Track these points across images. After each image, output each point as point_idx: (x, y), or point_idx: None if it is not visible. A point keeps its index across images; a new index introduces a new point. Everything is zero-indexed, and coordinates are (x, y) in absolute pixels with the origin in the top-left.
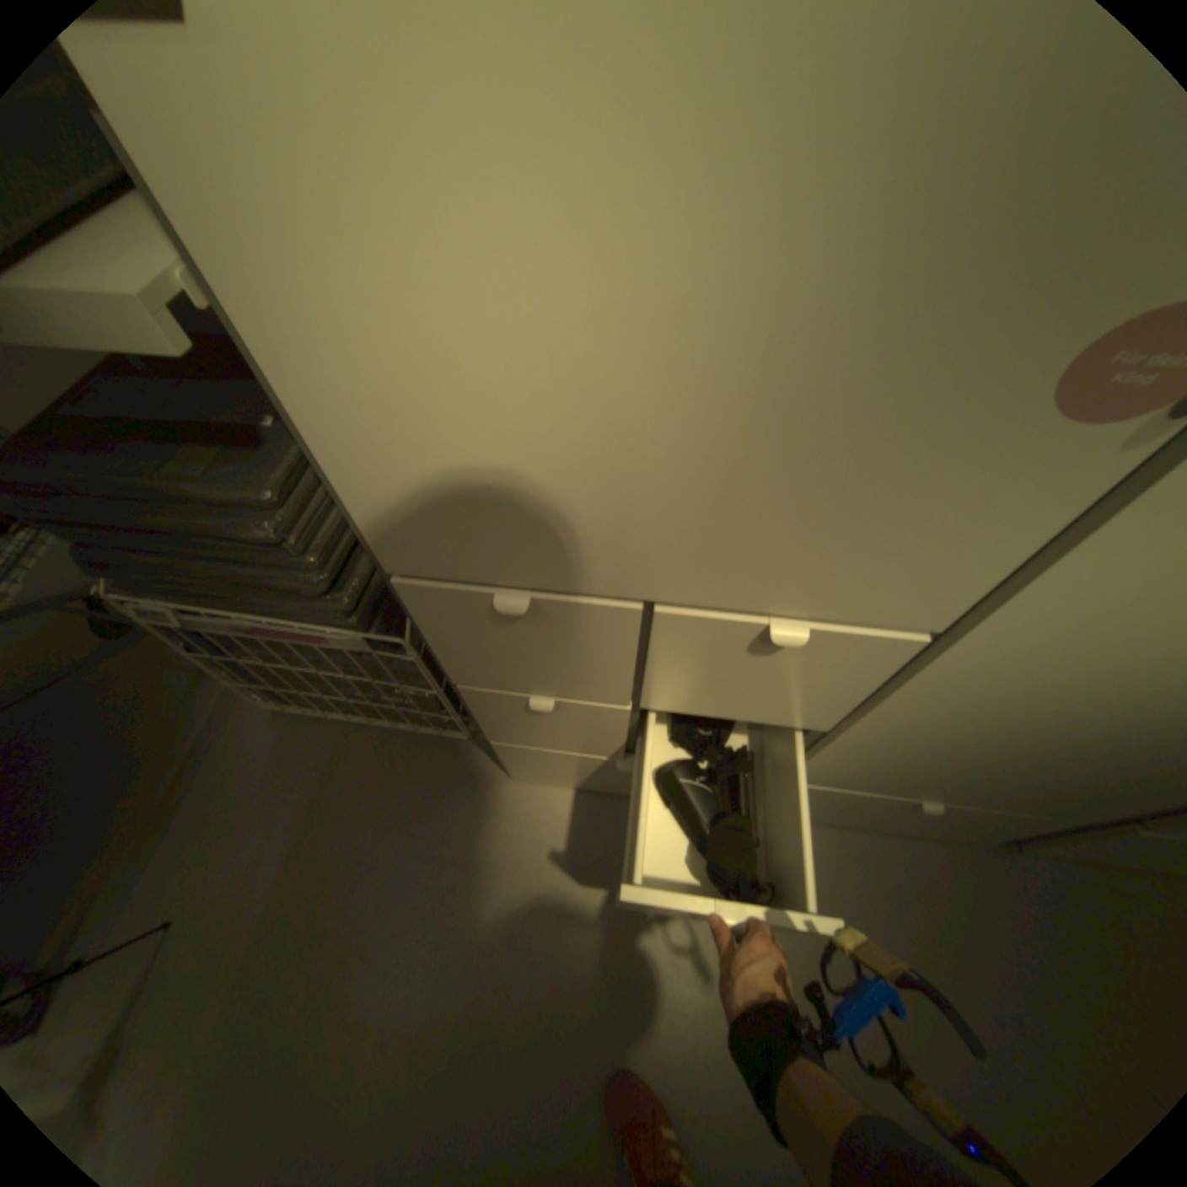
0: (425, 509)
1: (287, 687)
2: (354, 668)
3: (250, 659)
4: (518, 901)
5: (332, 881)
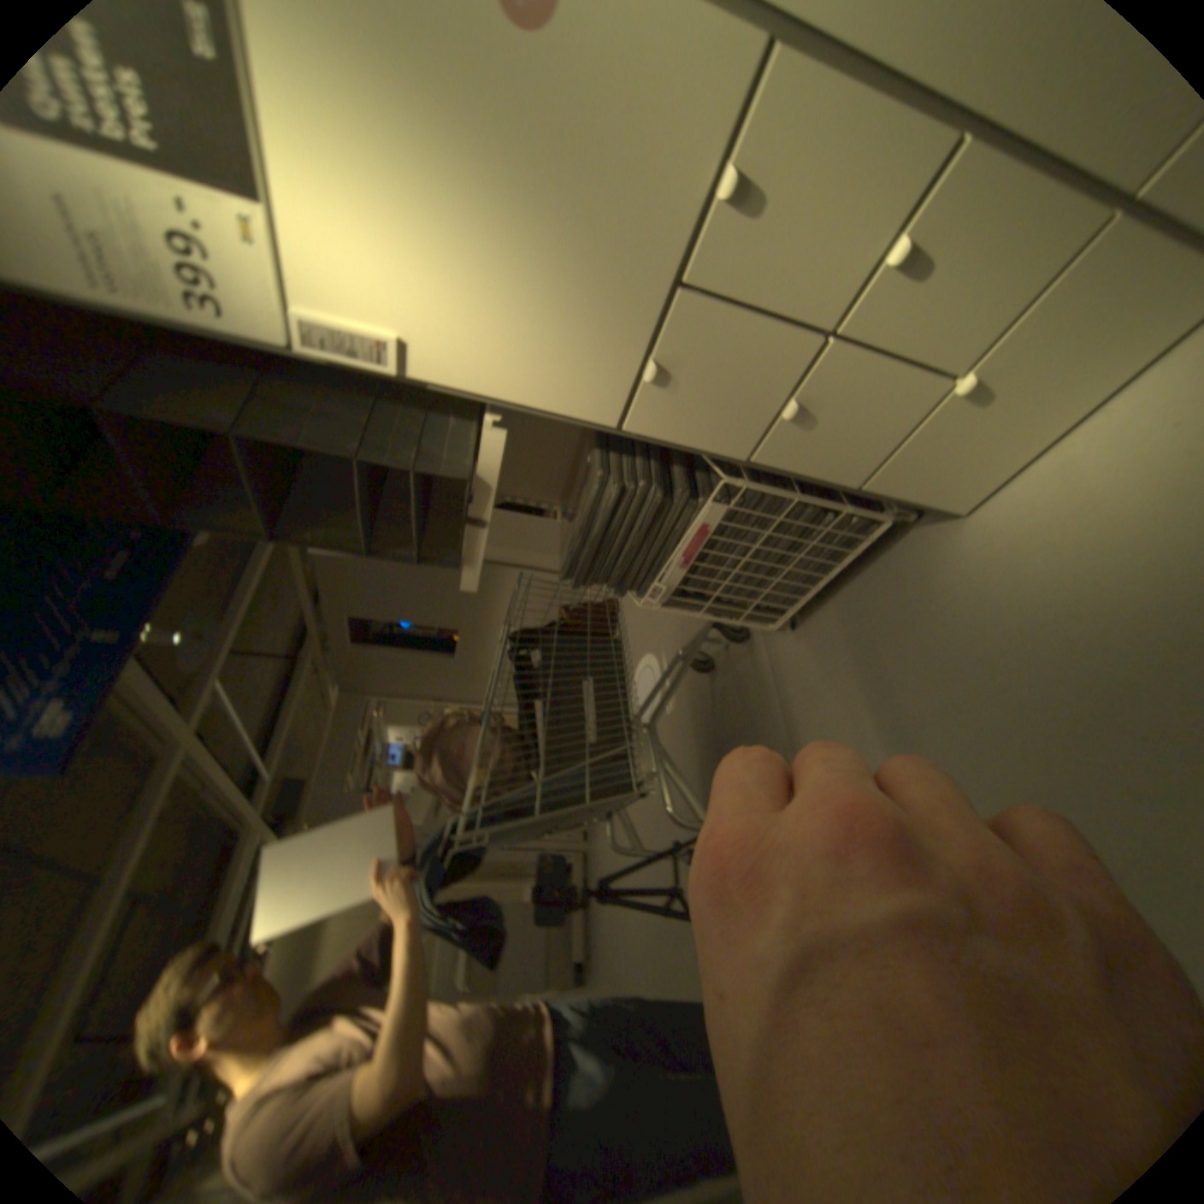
0: (578, 379)
1: (764, 595)
2: (754, 535)
3: (722, 588)
4: (1062, 583)
5: (906, 687)
